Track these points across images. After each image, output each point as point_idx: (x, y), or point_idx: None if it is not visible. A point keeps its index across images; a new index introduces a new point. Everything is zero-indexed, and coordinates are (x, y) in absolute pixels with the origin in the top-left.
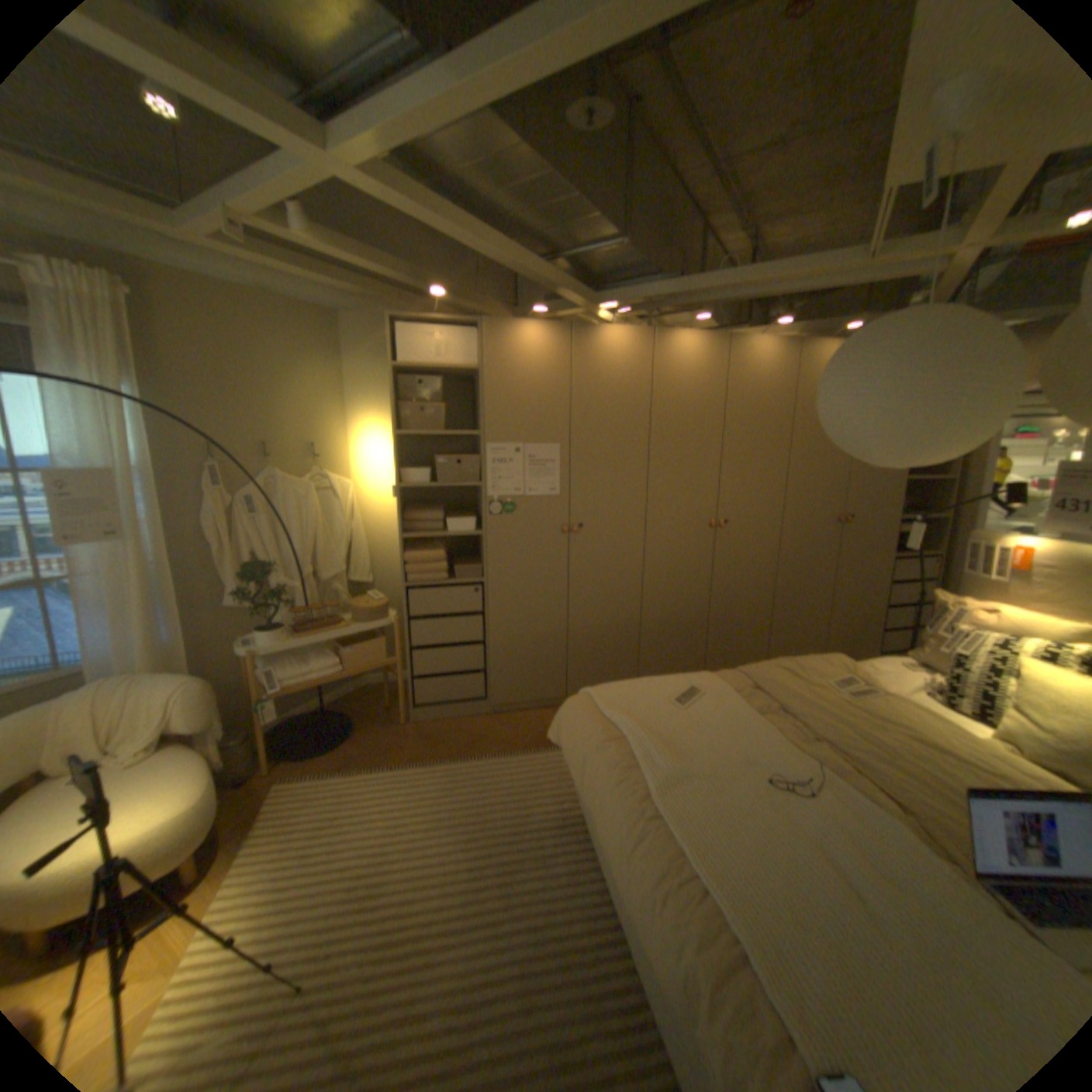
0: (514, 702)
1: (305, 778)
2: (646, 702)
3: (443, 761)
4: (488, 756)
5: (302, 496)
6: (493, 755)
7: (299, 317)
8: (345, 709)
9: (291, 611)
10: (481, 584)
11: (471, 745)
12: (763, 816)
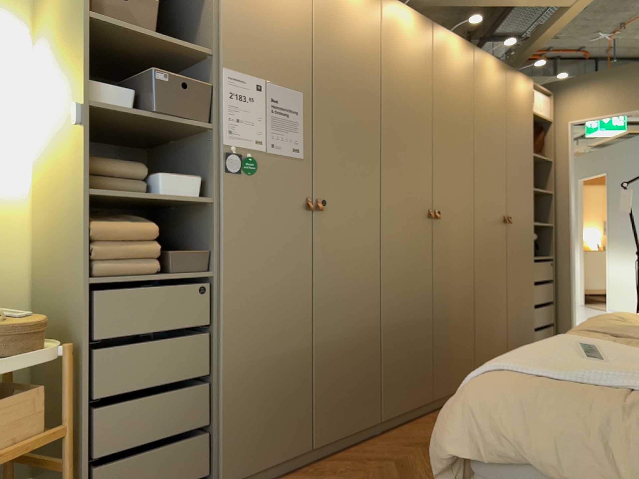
0: (251, 471)
1: None
2: (571, 364)
3: None
4: None
5: None
6: None
7: None
8: None
9: None
10: (208, 280)
11: None
12: None
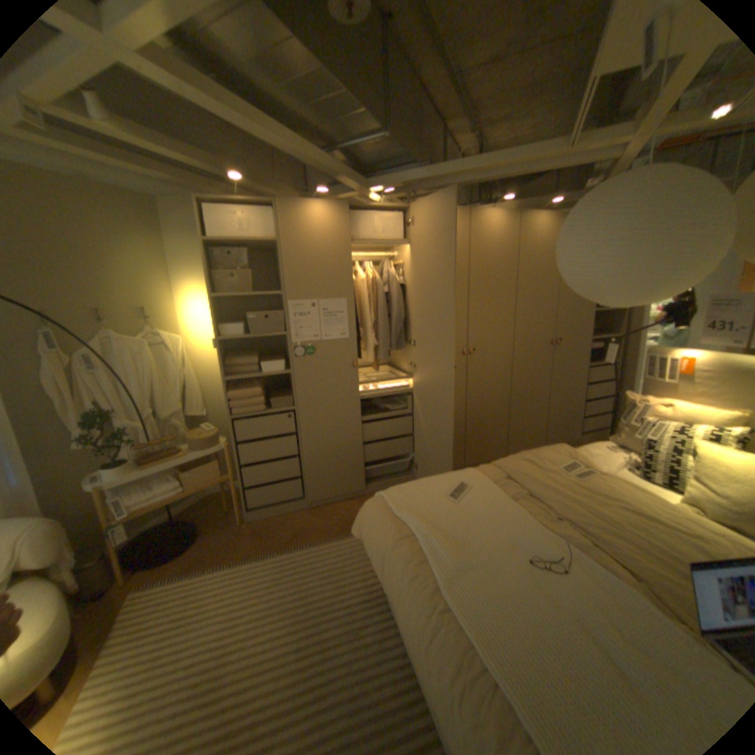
0: (326, 498)
1: (157, 583)
2: (428, 500)
3: (272, 554)
4: (308, 545)
5: (137, 351)
6: (312, 544)
7: (120, 201)
8: (192, 517)
9: (132, 449)
10: (293, 411)
11: (294, 537)
12: (532, 597)
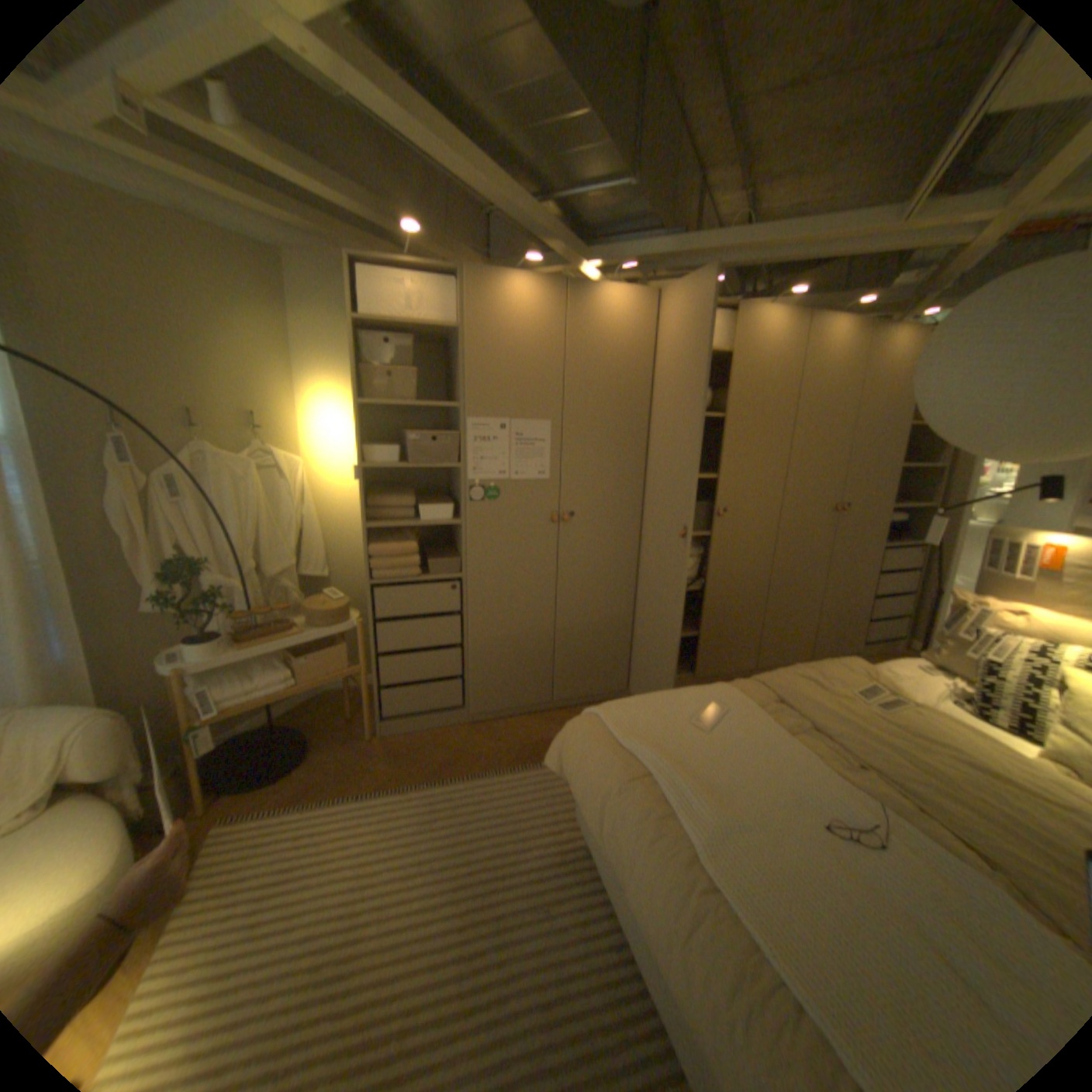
0: (495, 709)
1: (252, 815)
2: (665, 725)
3: (419, 785)
4: (470, 776)
5: (241, 476)
6: (476, 775)
7: (232, 253)
8: (299, 723)
9: (229, 617)
10: (460, 581)
11: (450, 763)
12: (837, 880)
